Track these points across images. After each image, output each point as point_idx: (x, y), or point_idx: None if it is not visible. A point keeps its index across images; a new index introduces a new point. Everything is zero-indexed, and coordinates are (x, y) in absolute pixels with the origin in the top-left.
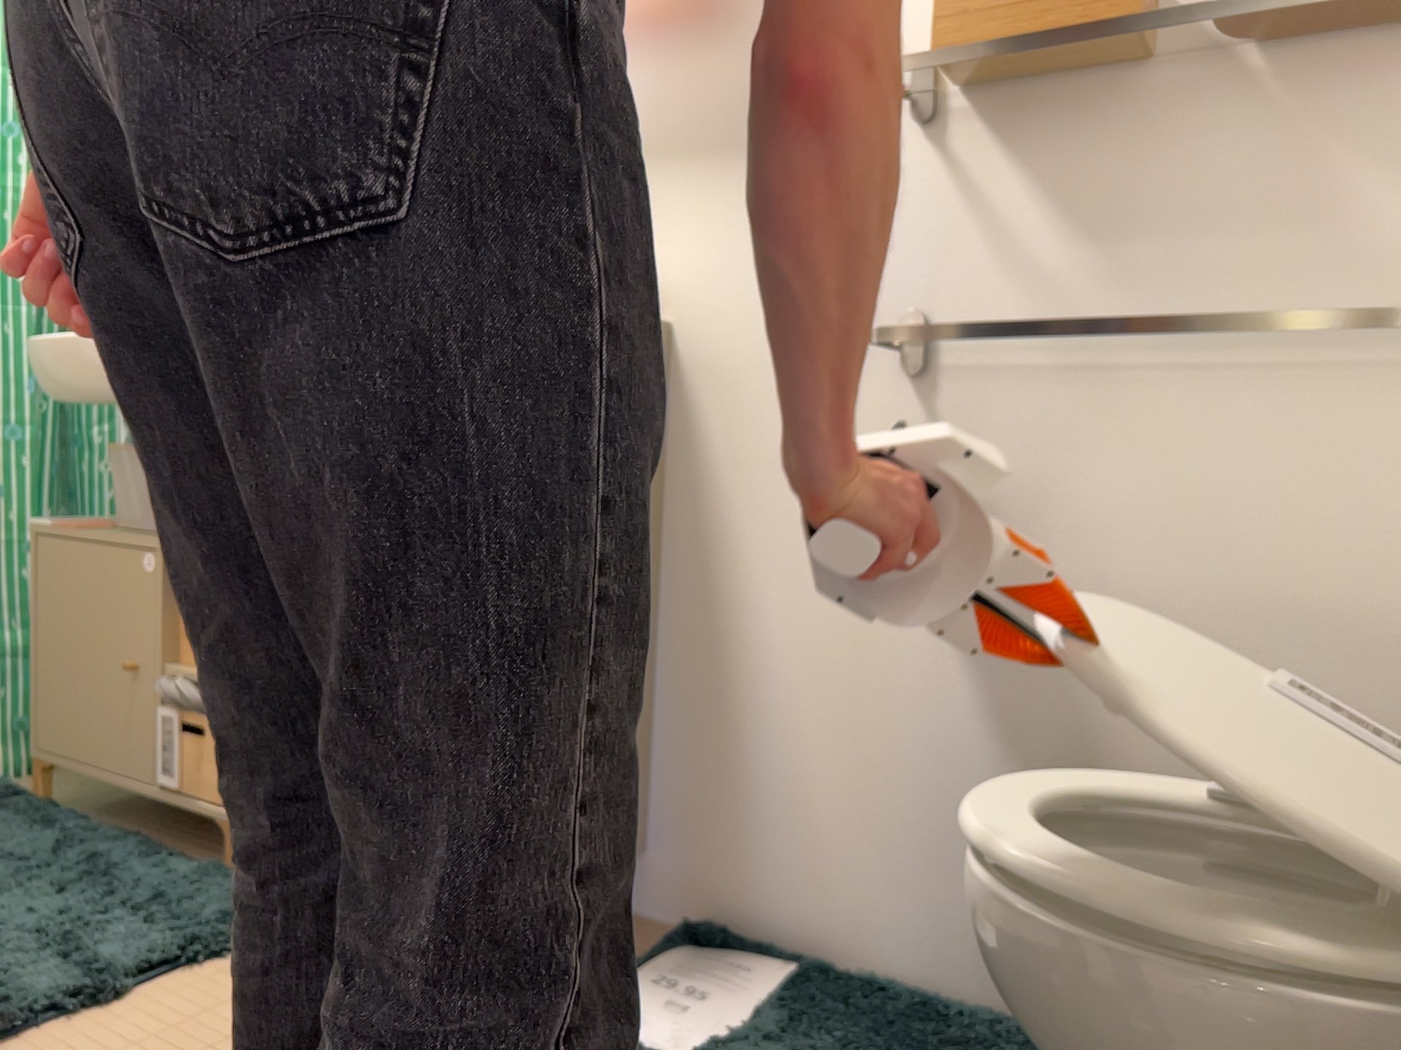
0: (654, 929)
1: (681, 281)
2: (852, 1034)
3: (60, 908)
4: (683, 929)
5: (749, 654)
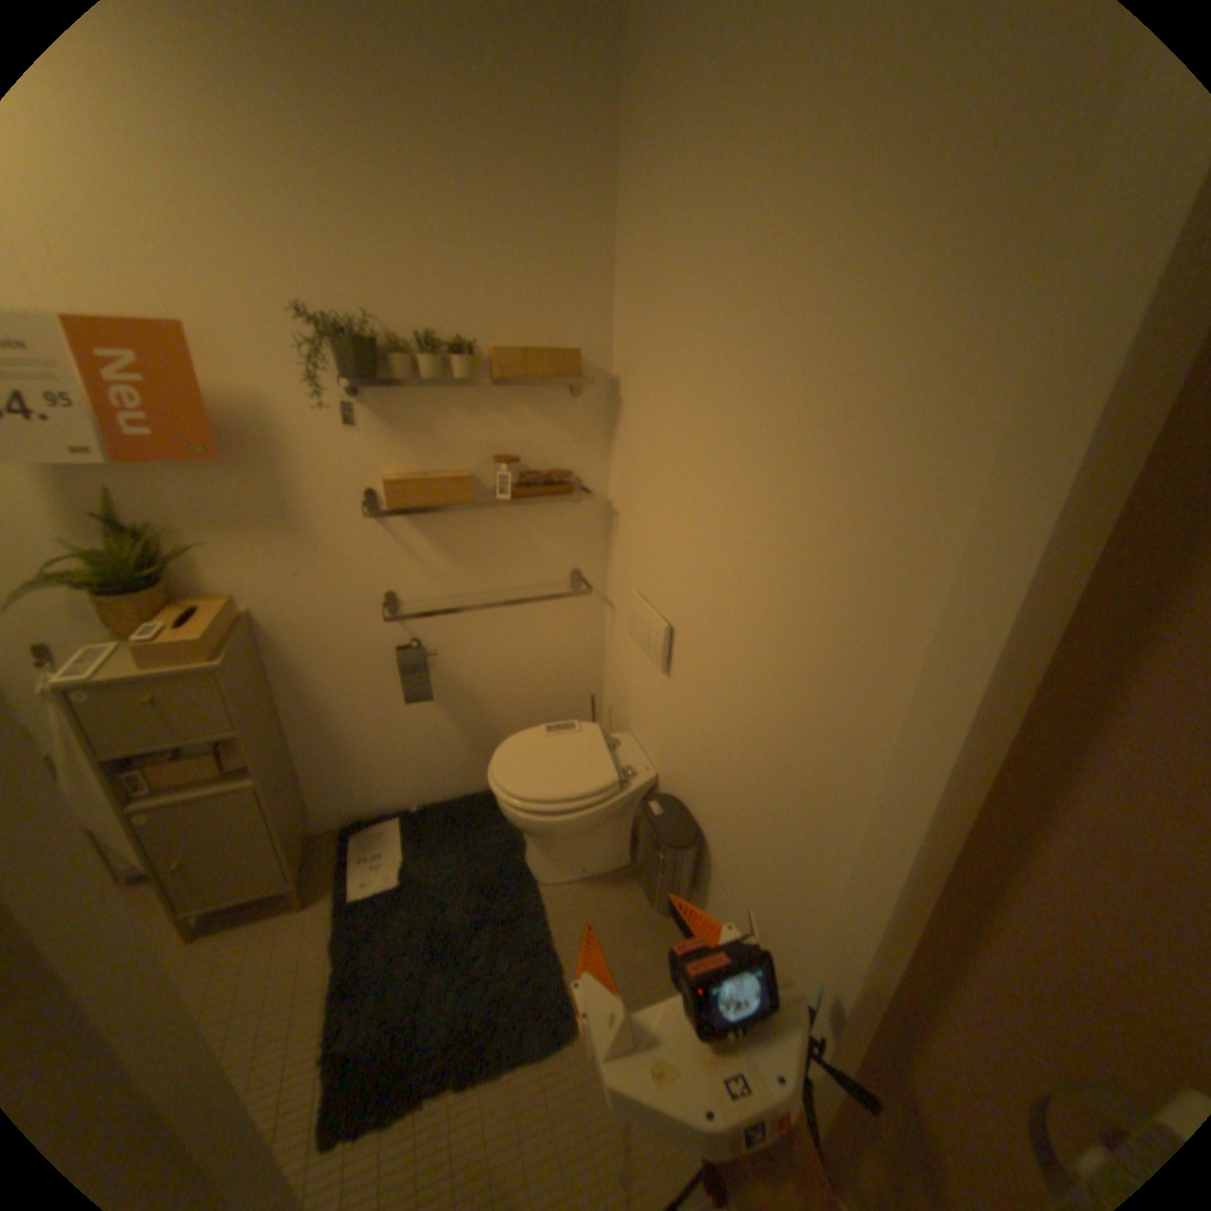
0: (324, 838)
1: (248, 590)
2: (437, 836)
3: None
4: (343, 834)
5: (340, 731)
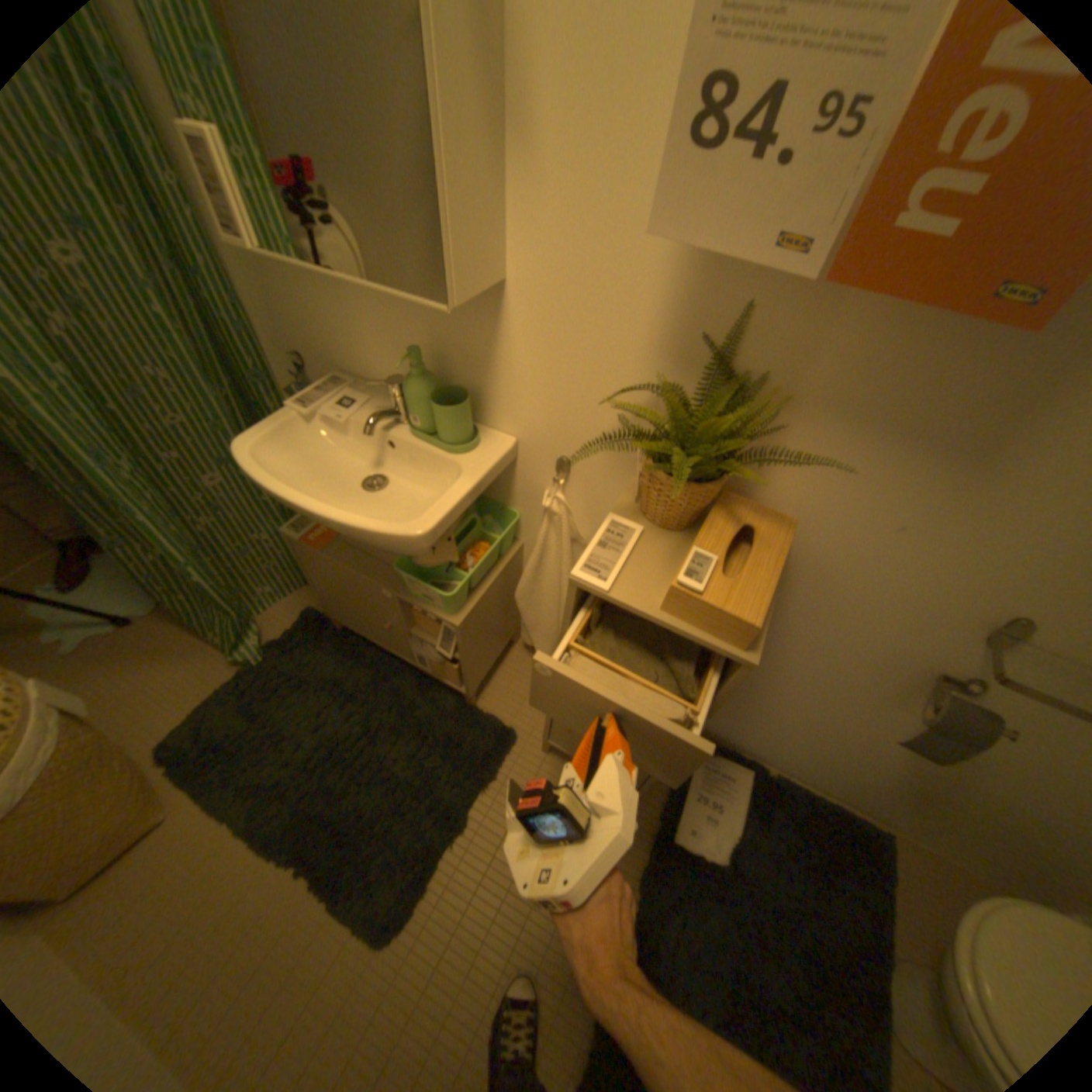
0: None
1: (819, 511)
2: (794, 842)
3: (408, 754)
4: None
5: (773, 682)
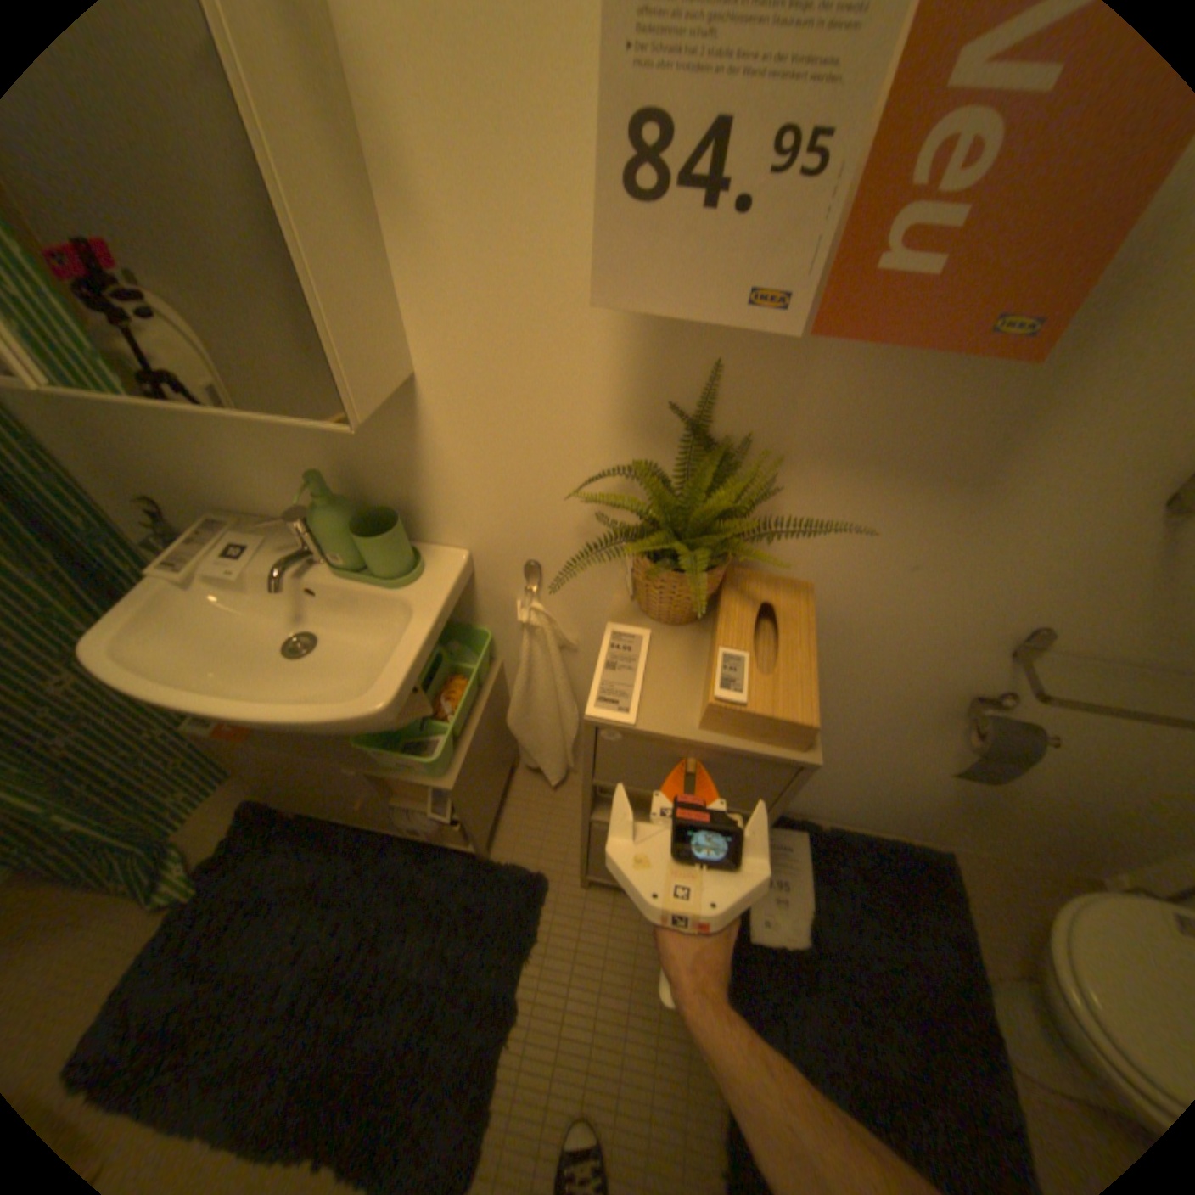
0: None
1: (827, 566)
2: (865, 896)
3: (422, 951)
4: None
5: None
